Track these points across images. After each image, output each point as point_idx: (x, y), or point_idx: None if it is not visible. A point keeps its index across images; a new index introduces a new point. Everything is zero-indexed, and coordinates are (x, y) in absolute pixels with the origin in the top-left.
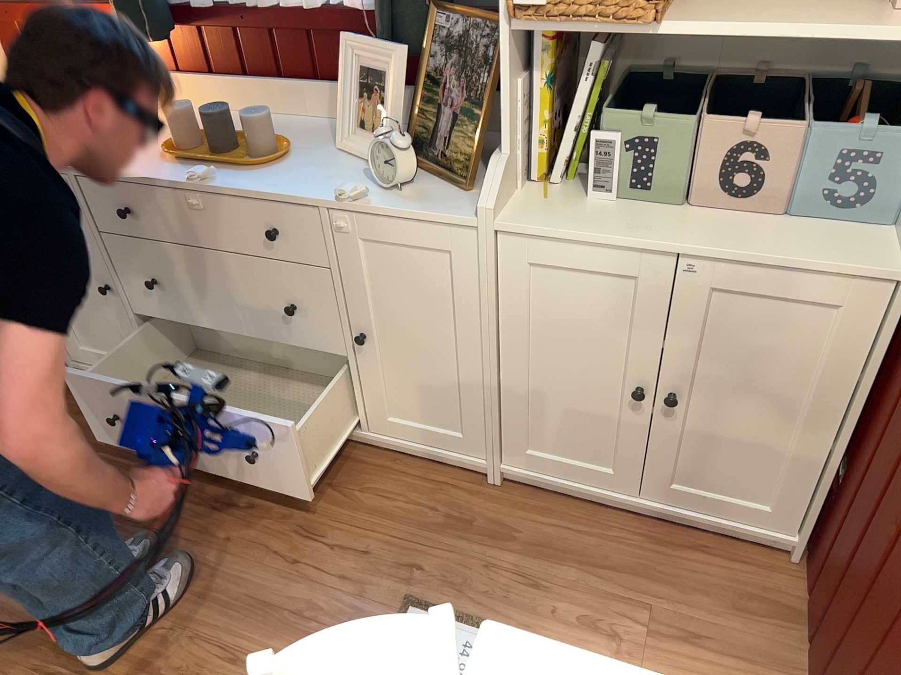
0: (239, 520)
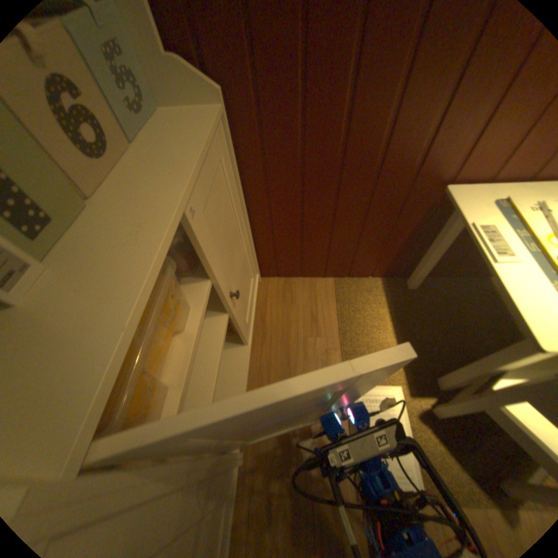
0: None
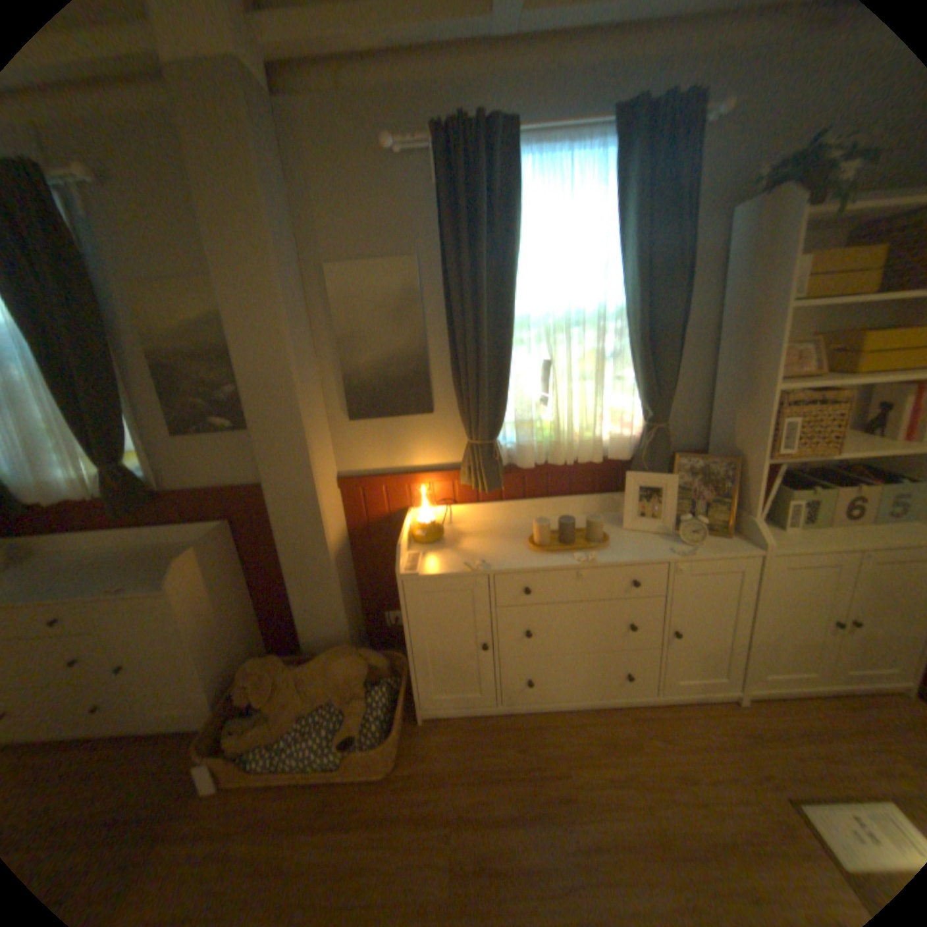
0: (640, 796)
